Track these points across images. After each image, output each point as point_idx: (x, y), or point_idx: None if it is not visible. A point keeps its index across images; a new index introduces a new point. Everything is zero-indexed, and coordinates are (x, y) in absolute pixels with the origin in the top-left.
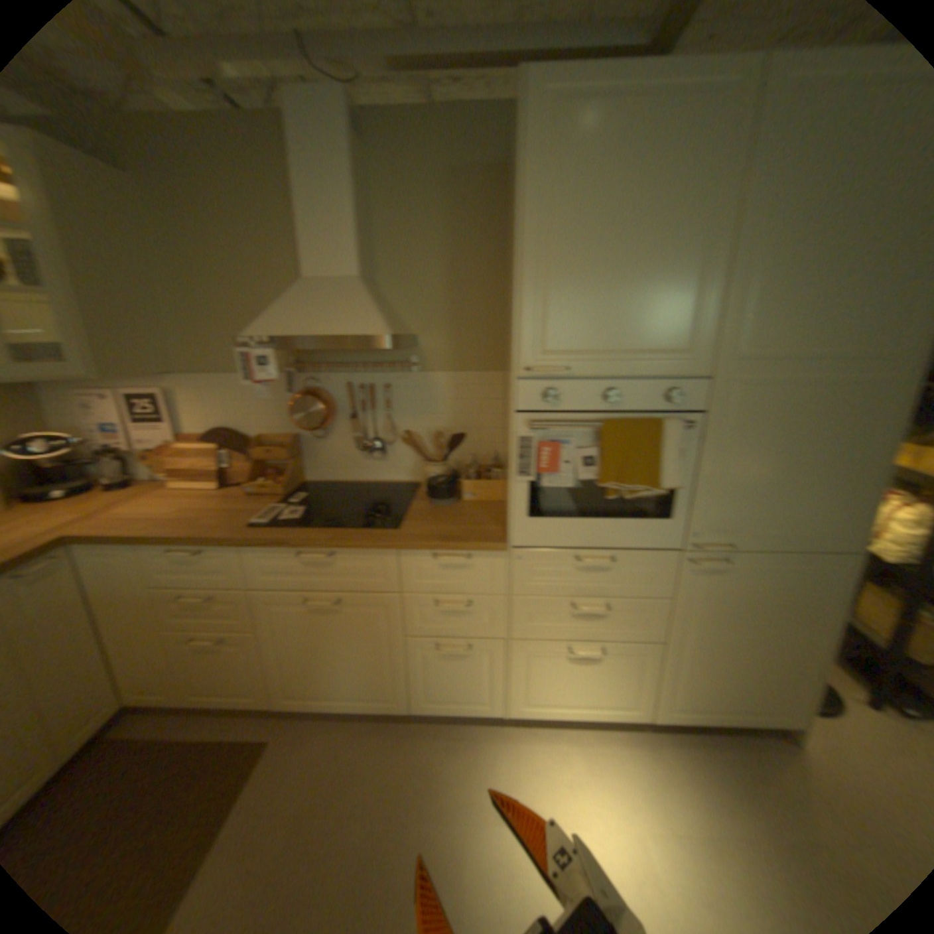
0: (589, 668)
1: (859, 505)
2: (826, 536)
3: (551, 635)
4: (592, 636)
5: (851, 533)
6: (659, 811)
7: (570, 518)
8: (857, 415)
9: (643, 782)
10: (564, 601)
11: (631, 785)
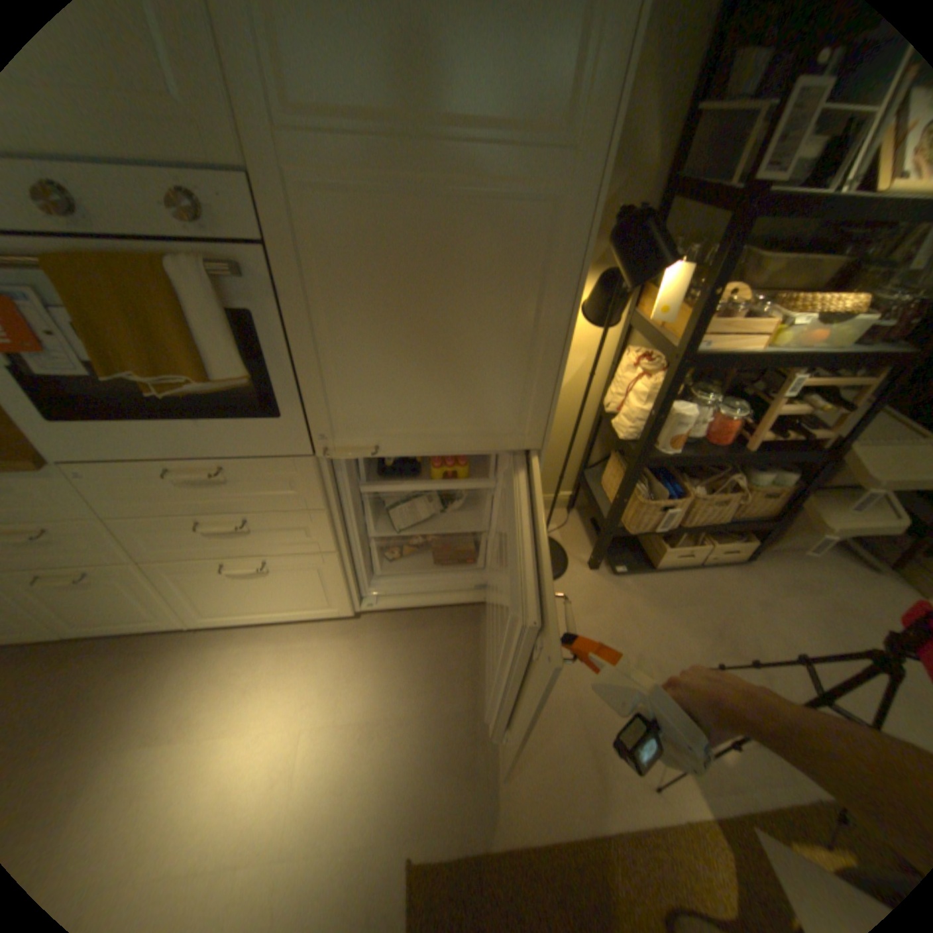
0: (254, 580)
1: (530, 393)
2: (494, 432)
3: (185, 555)
4: (240, 552)
5: (524, 427)
6: (329, 701)
7: (119, 419)
8: (512, 256)
9: (326, 673)
10: (180, 521)
11: (312, 678)
